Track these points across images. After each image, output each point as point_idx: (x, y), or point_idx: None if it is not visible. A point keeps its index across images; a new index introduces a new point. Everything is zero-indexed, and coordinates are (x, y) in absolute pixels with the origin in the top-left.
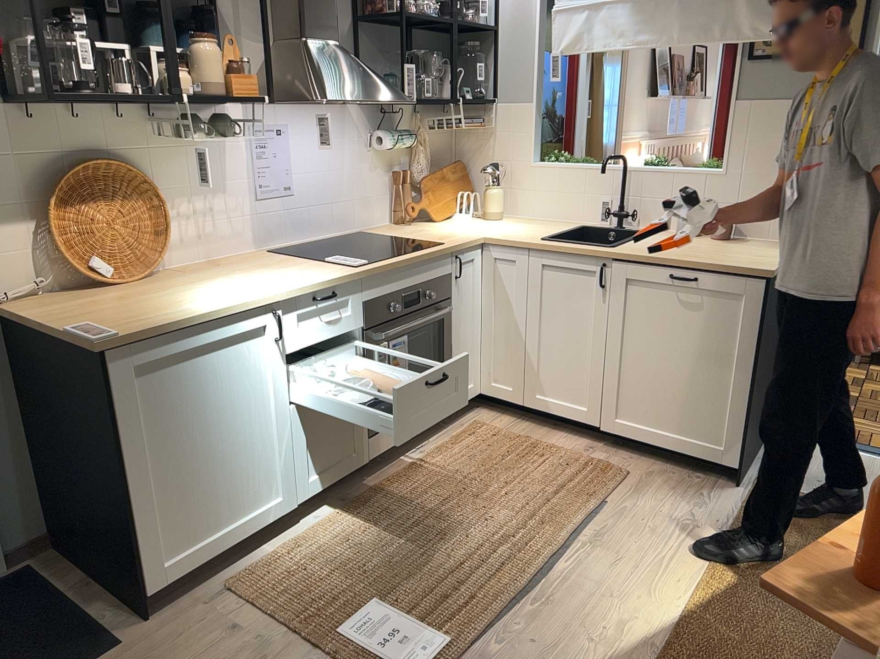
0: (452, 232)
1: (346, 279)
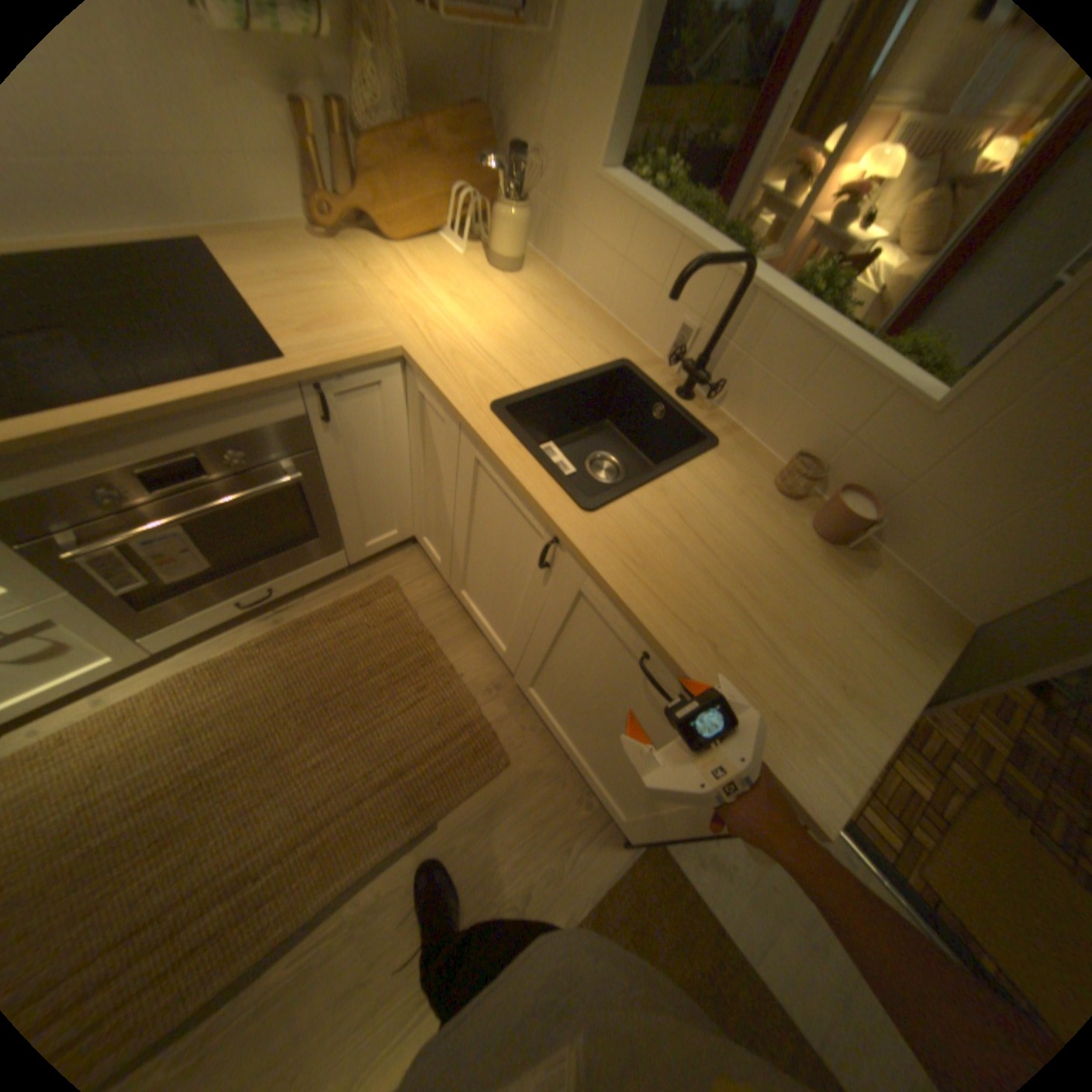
0: (367, 304)
1: None
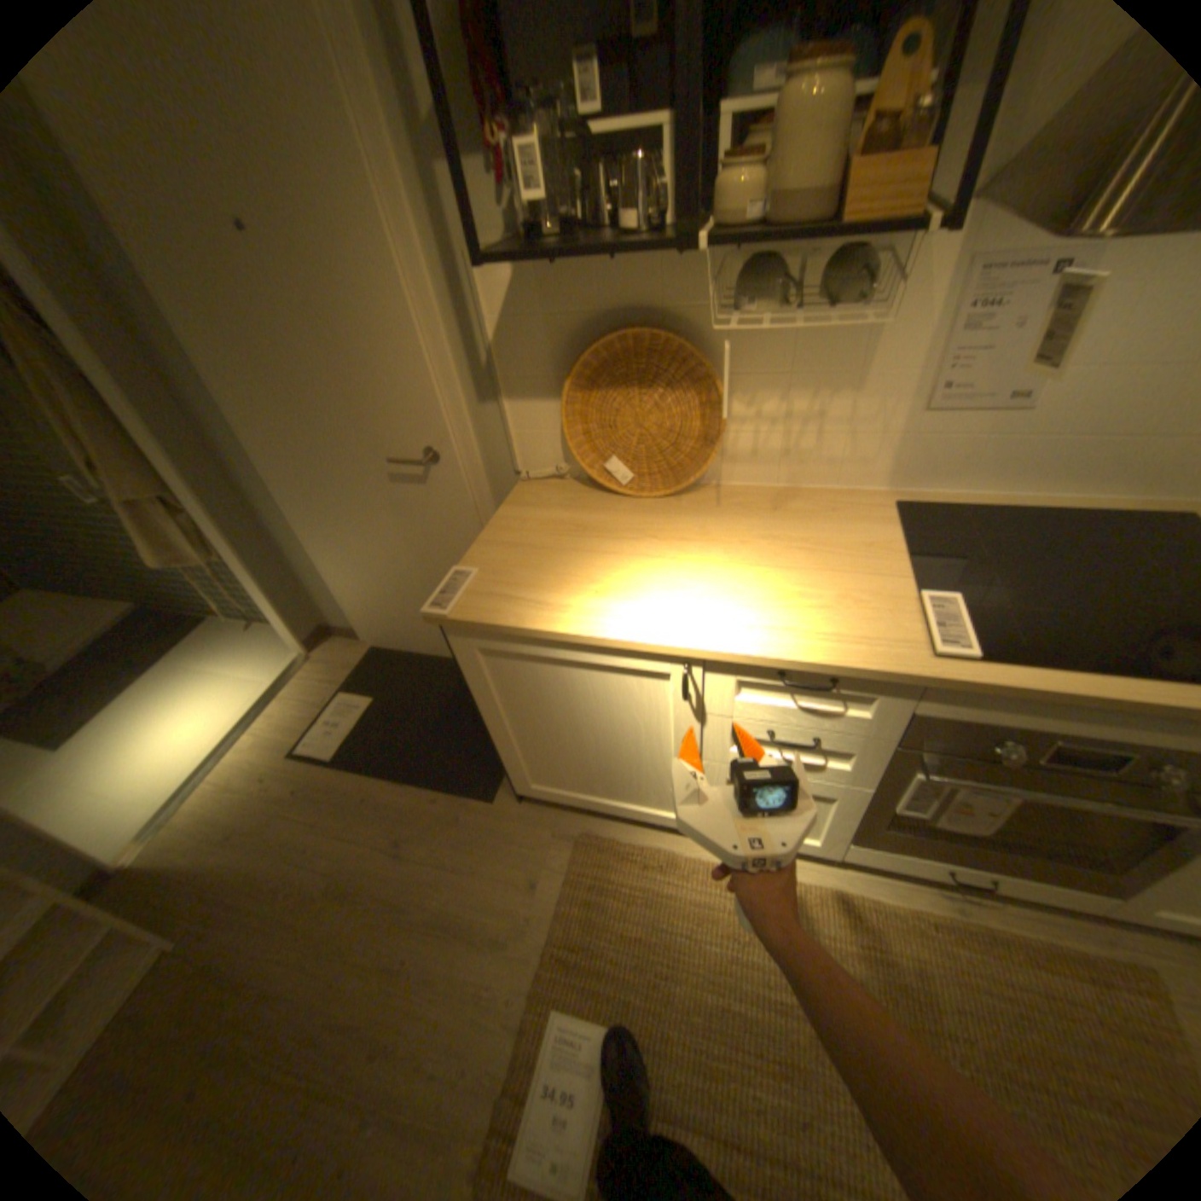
0: None
1: (873, 675)
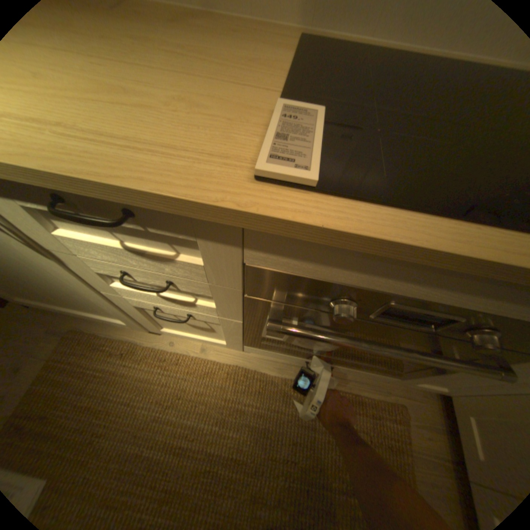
0: None
1: (156, 199)
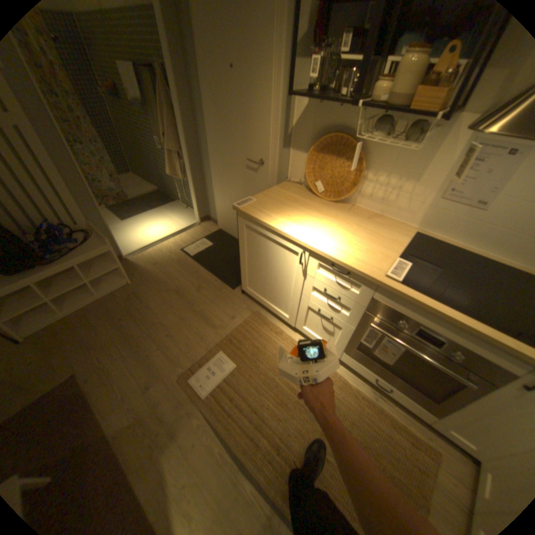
0: None
1: (360, 274)
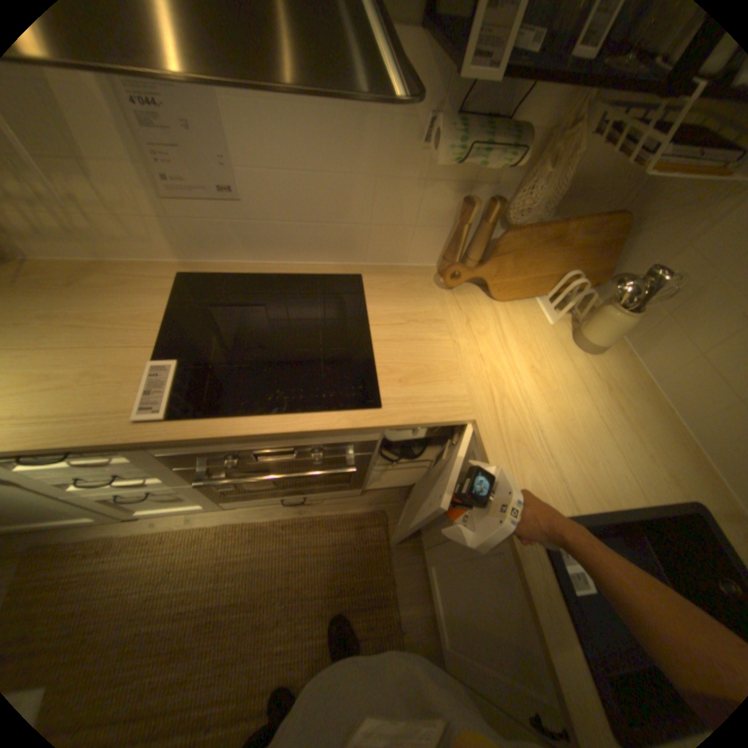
0: (459, 361)
1: (80, 449)
